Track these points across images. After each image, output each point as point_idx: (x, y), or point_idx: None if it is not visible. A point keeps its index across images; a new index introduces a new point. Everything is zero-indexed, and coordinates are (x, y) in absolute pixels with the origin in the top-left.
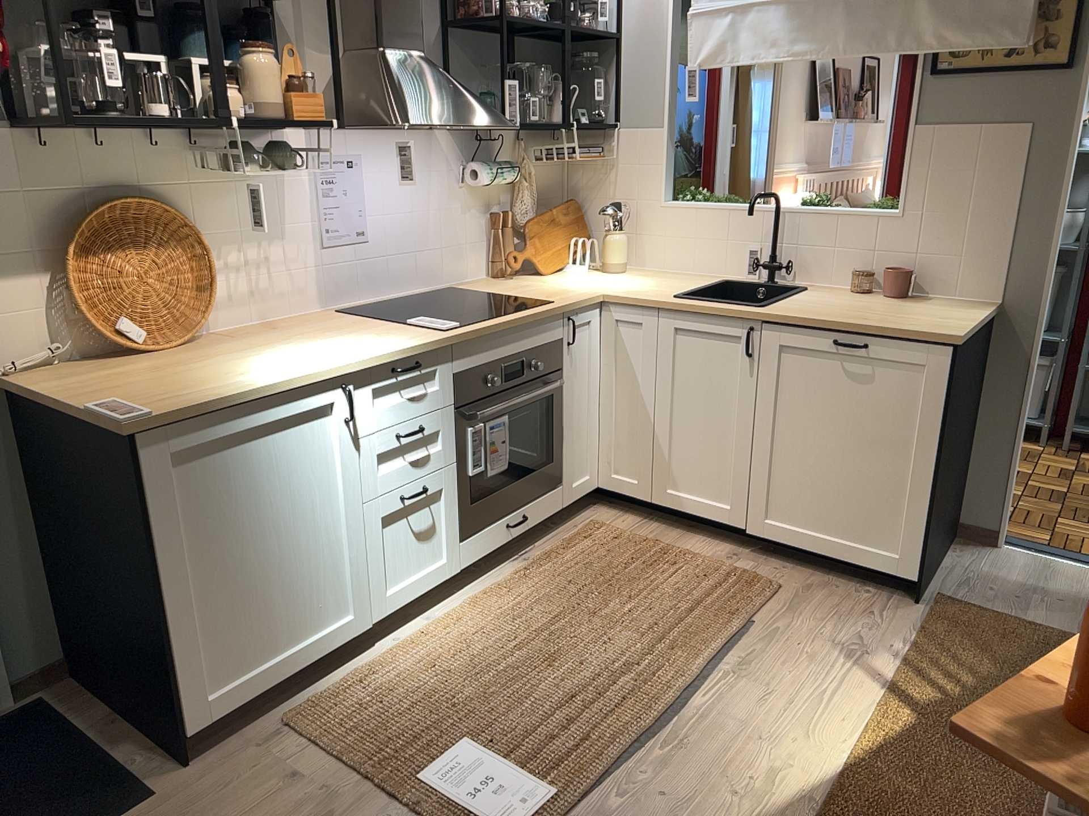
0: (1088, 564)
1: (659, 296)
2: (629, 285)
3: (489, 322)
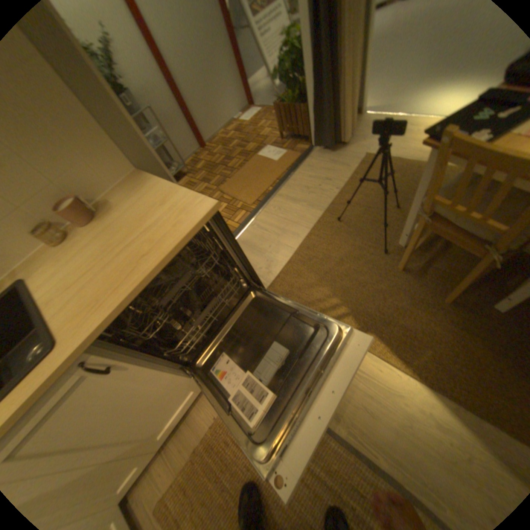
0: (243, 230)
1: None
2: None
3: None
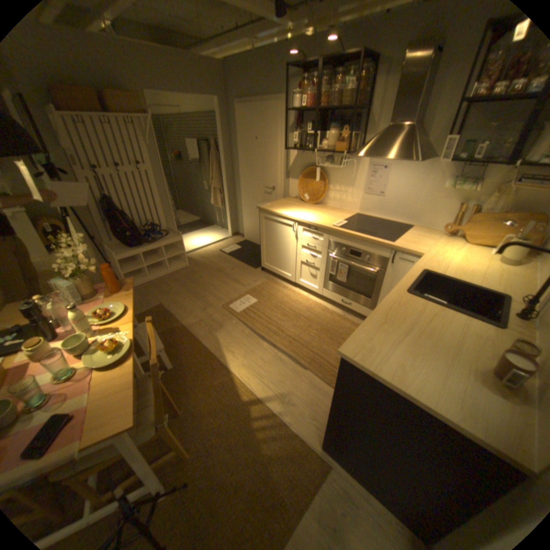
0: None
1: (425, 267)
2: (455, 262)
3: (348, 231)
